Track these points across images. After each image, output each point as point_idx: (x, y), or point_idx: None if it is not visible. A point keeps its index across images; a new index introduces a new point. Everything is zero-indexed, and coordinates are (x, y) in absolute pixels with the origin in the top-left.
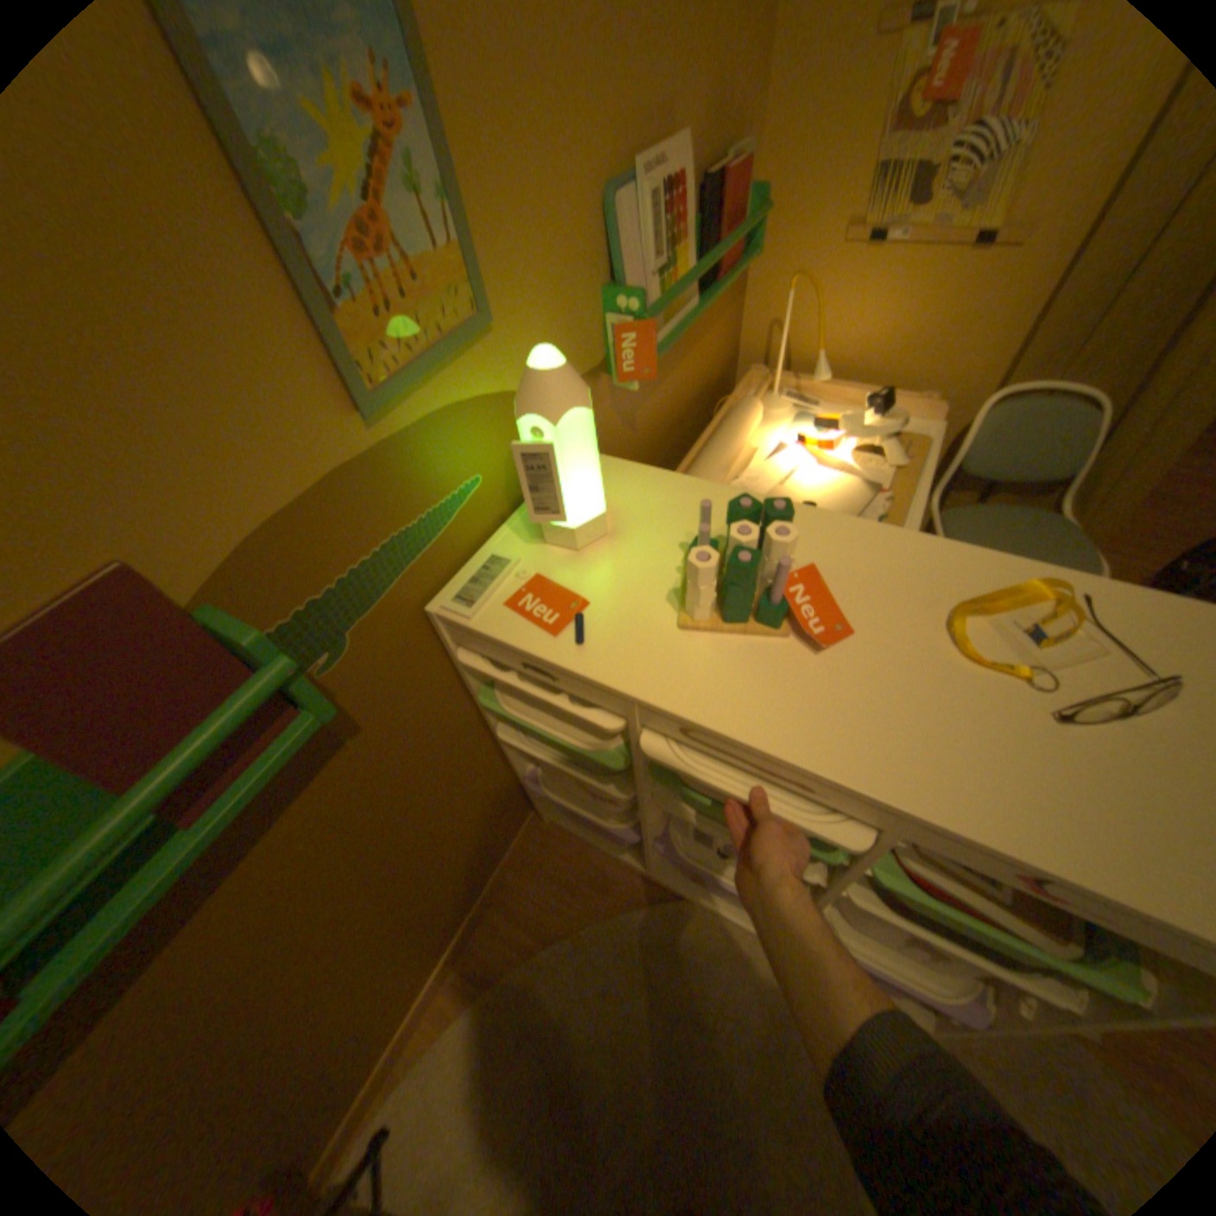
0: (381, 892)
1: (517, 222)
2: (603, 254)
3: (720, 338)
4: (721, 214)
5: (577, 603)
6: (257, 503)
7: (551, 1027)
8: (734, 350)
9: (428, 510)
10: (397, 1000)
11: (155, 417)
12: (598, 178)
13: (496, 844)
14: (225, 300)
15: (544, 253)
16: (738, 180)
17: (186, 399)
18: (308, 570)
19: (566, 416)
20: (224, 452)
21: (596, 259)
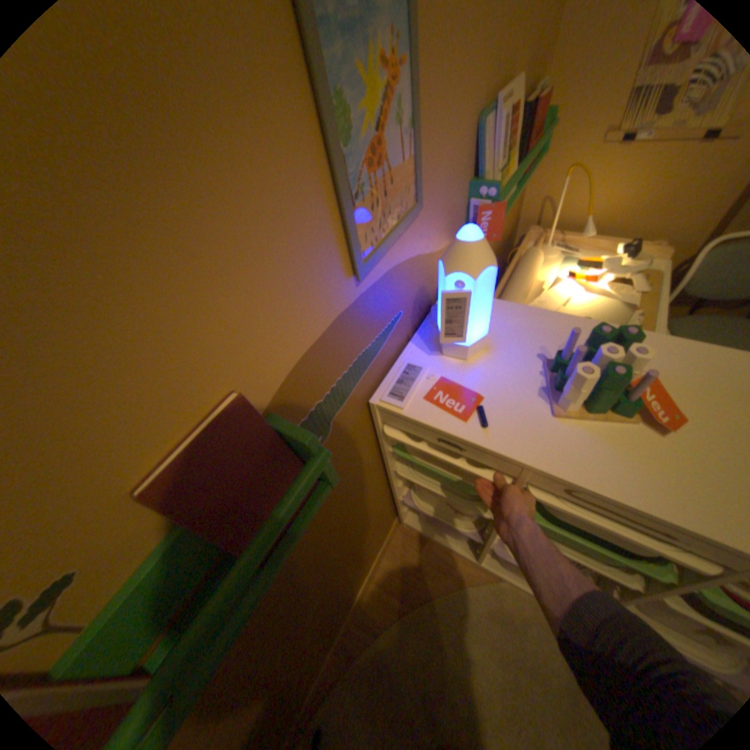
0: (326, 582)
1: (439, 139)
2: (473, 158)
3: (513, 209)
4: (532, 127)
5: (475, 397)
6: (301, 342)
7: (421, 666)
8: (518, 216)
9: (376, 336)
10: (324, 646)
11: (260, 289)
12: (478, 107)
13: (378, 542)
14: (302, 204)
15: (448, 160)
16: (545, 104)
17: (277, 275)
18: (319, 383)
19: (481, 272)
20: (290, 309)
21: (469, 162)
